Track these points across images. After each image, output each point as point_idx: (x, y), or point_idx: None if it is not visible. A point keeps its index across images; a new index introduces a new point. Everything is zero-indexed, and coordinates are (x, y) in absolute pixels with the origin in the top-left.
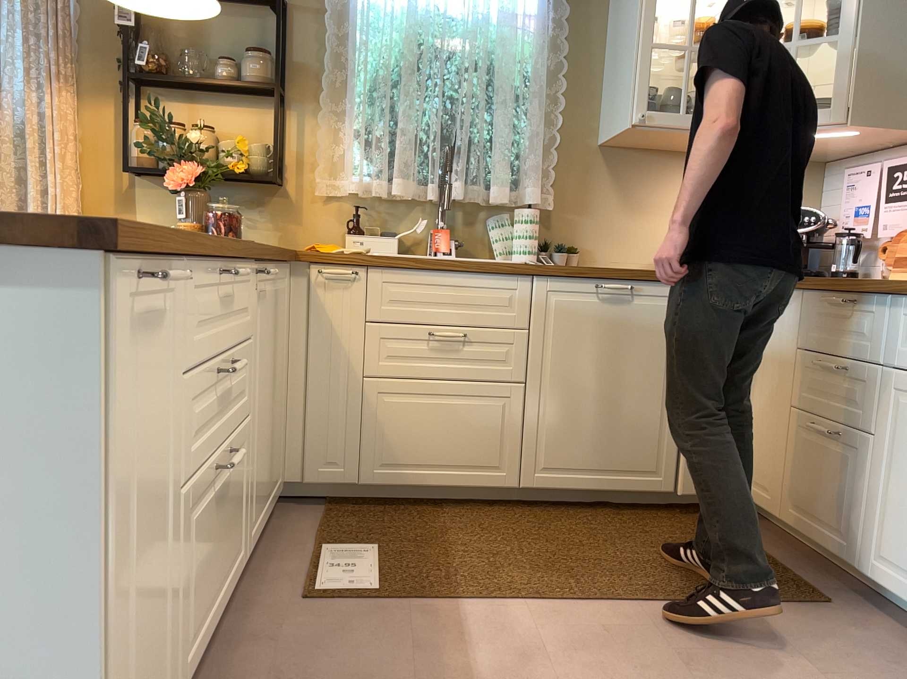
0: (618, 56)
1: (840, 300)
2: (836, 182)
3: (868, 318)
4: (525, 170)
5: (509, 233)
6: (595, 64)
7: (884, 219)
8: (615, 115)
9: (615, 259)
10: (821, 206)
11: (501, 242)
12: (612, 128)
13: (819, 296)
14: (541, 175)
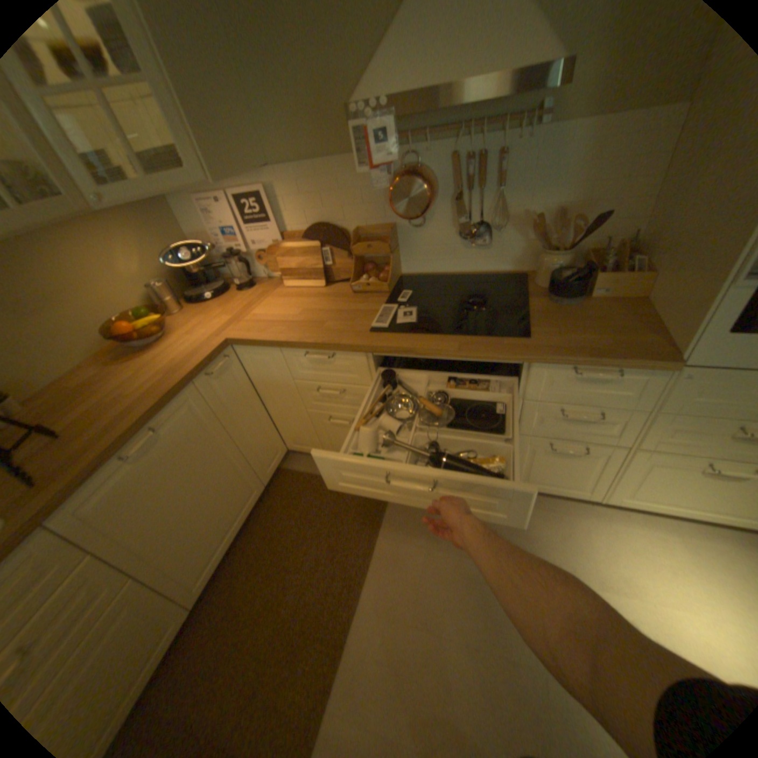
0: None
1: (325, 356)
2: (180, 201)
3: (348, 361)
4: None
5: None
6: None
7: (249, 236)
8: None
9: (53, 368)
10: (178, 222)
11: None
12: None
13: (297, 349)
14: None
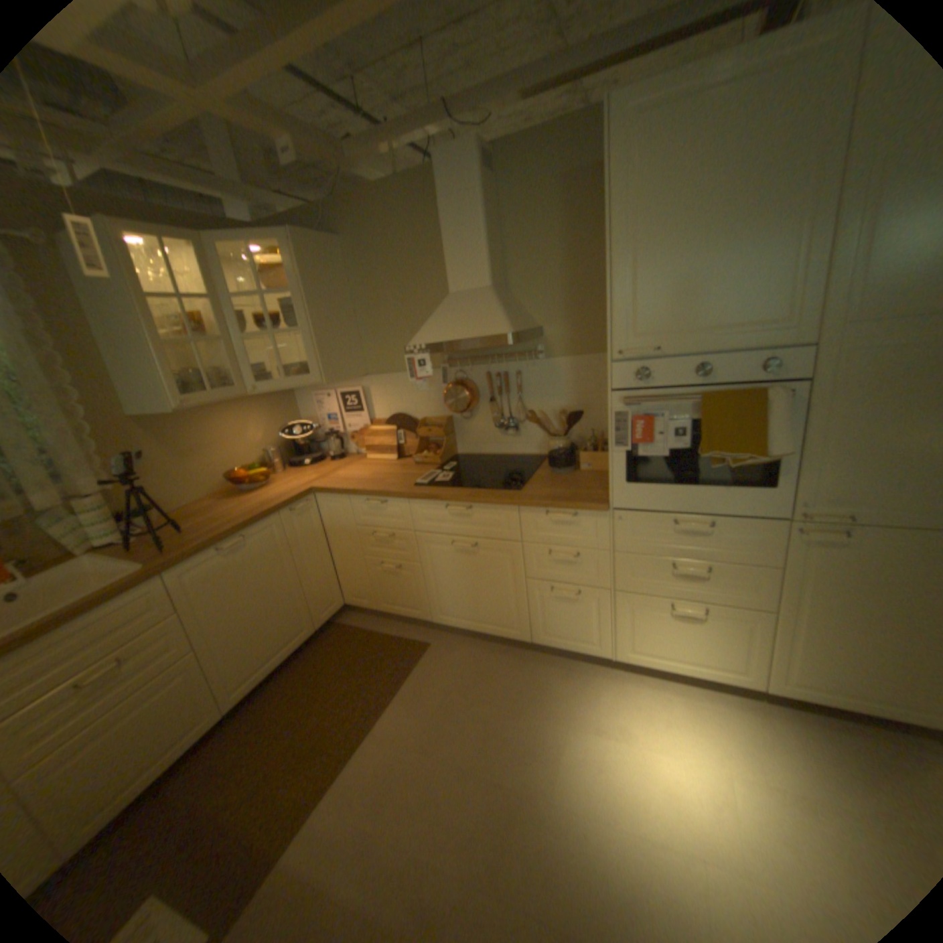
0: (114, 344)
1: (379, 503)
2: (304, 396)
3: (396, 508)
4: (65, 469)
5: (74, 527)
6: (86, 348)
7: (347, 421)
8: (139, 396)
9: (184, 499)
10: (298, 410)
11: (70, 539)
12: (139, 407)
13: (361, 498)
14: (87, 468)
